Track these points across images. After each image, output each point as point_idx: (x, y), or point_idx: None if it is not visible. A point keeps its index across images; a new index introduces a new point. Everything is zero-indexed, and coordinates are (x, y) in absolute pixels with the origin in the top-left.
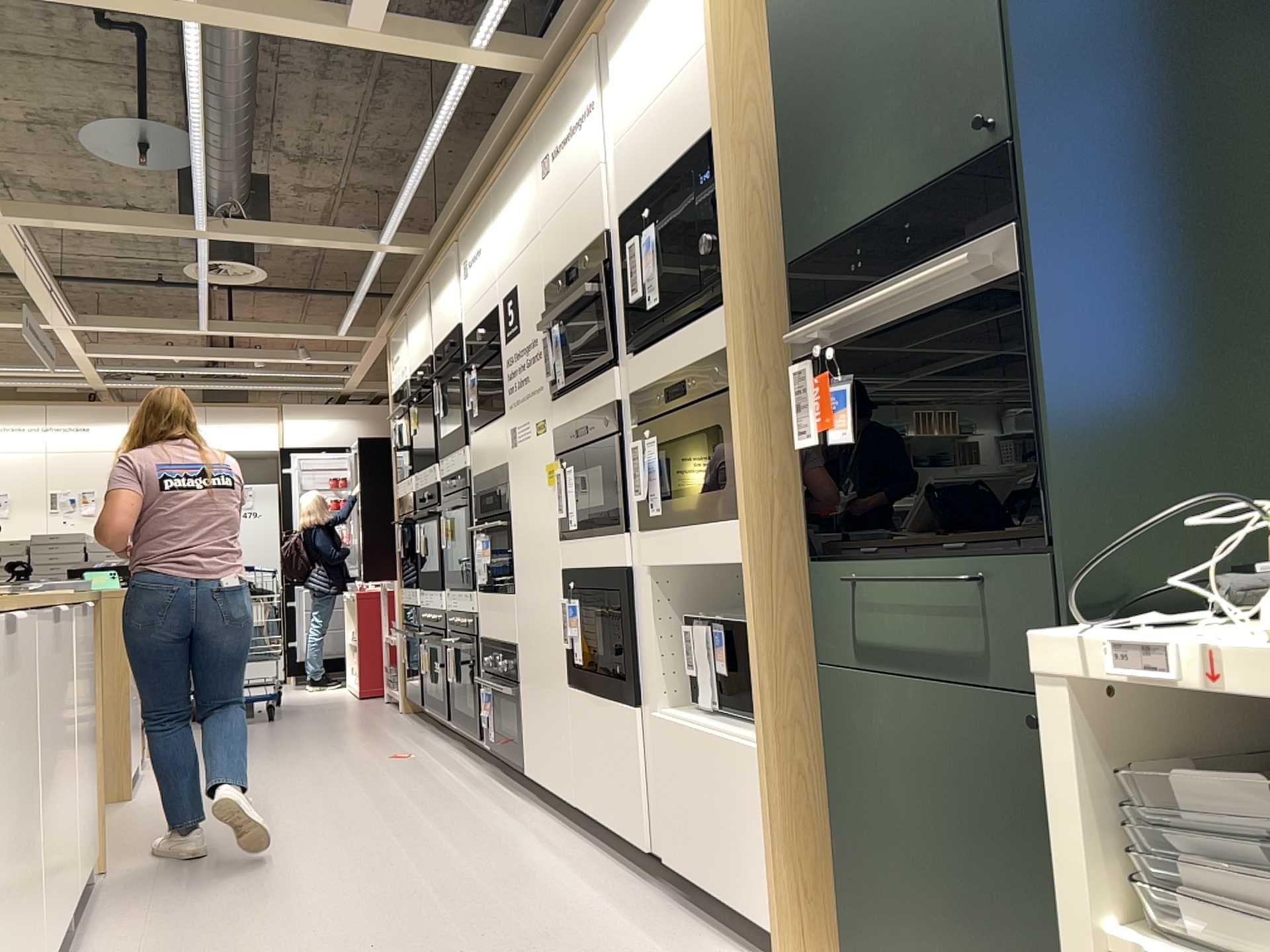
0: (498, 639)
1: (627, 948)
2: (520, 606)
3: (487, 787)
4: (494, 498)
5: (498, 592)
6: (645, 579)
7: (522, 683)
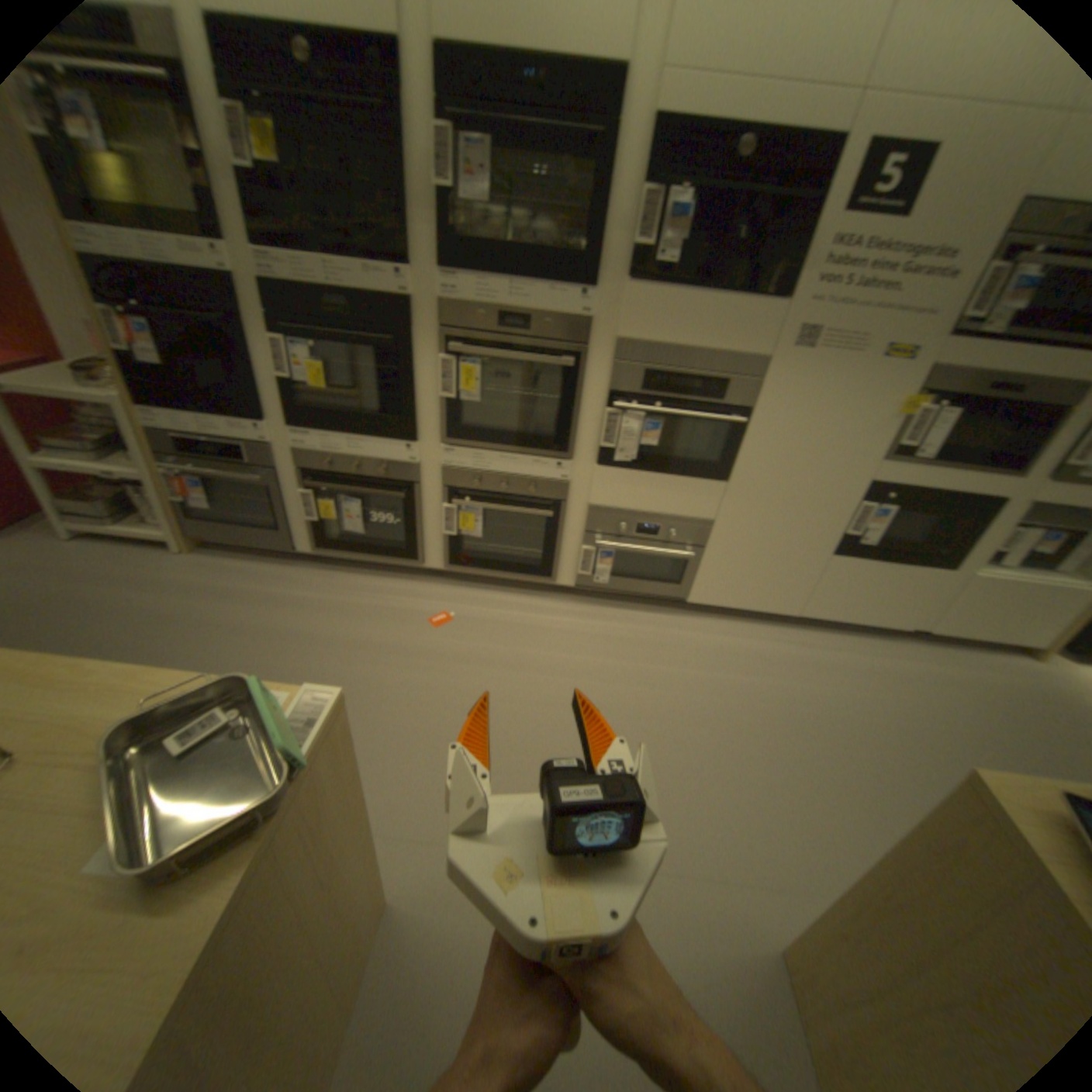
0: (657, 512)
1: (995, 685)
2: (740, 493)
3: (623, 617)
4: (711, 385)
5: (673, 474)
6: (1015, 505)
7: (713, 547)
